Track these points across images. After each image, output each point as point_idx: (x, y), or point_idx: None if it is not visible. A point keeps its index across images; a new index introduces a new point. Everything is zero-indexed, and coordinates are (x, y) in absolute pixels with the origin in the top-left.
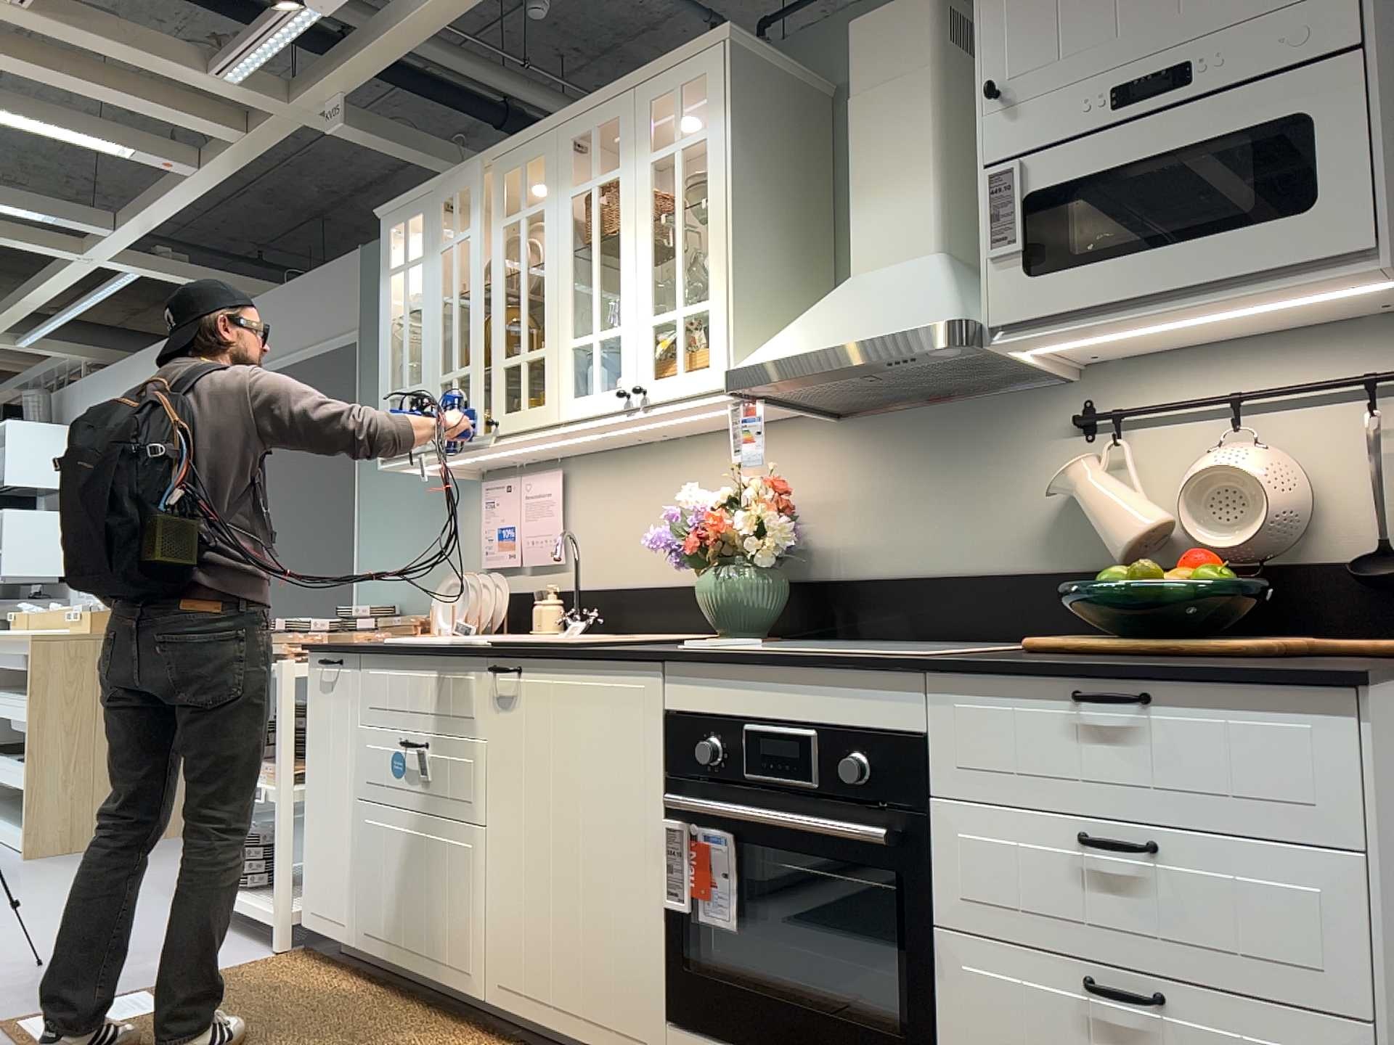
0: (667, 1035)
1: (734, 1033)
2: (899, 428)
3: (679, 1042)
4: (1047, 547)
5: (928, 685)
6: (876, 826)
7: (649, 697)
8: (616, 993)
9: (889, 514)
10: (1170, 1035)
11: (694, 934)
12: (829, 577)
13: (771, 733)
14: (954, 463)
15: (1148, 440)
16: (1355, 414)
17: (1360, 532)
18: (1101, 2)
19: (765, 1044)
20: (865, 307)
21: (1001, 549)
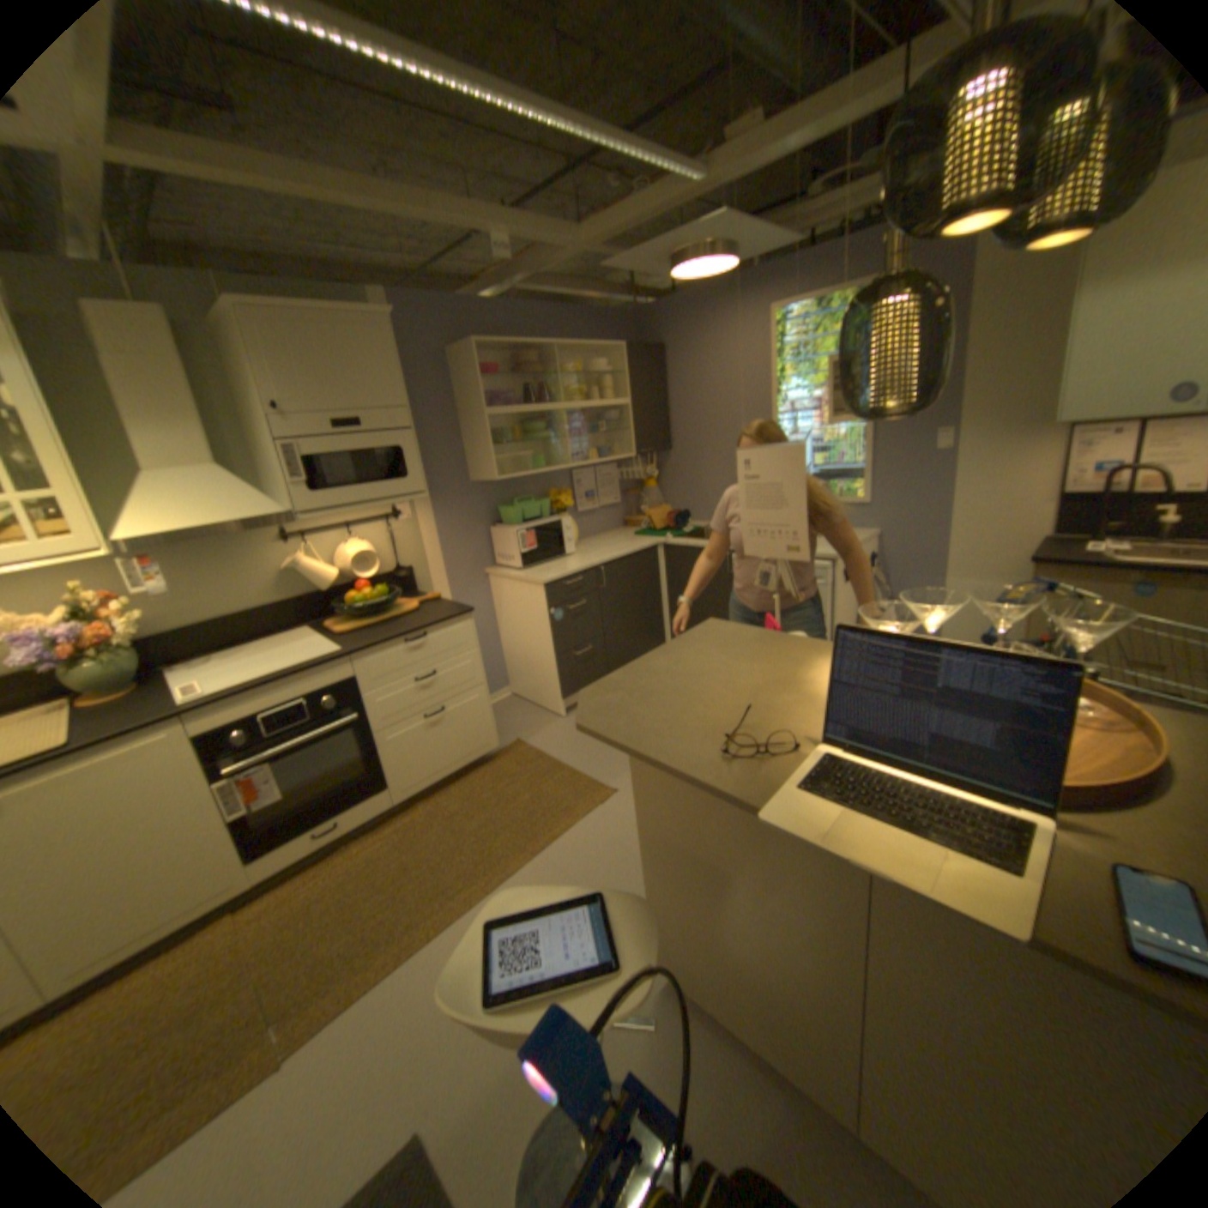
0: (244, 874)
1: (288, 839)
2: (165, 550)
3: (253, 869)
4: (277, 593)
5: (350, 662)
6: (339, 720)
7: (173, 740)
8: (197, 889)
9: (172, 596)
10: (445, 717)
11: (245, 823)
12: (134, 641)
13: (276, 714)
14: (212, 564)
15: (312, 543)
16: (385, 529)
17: (389, 565)
18: (319, 383)
19: (306, 829)
20: (201, 500)
21: (253, 599)
